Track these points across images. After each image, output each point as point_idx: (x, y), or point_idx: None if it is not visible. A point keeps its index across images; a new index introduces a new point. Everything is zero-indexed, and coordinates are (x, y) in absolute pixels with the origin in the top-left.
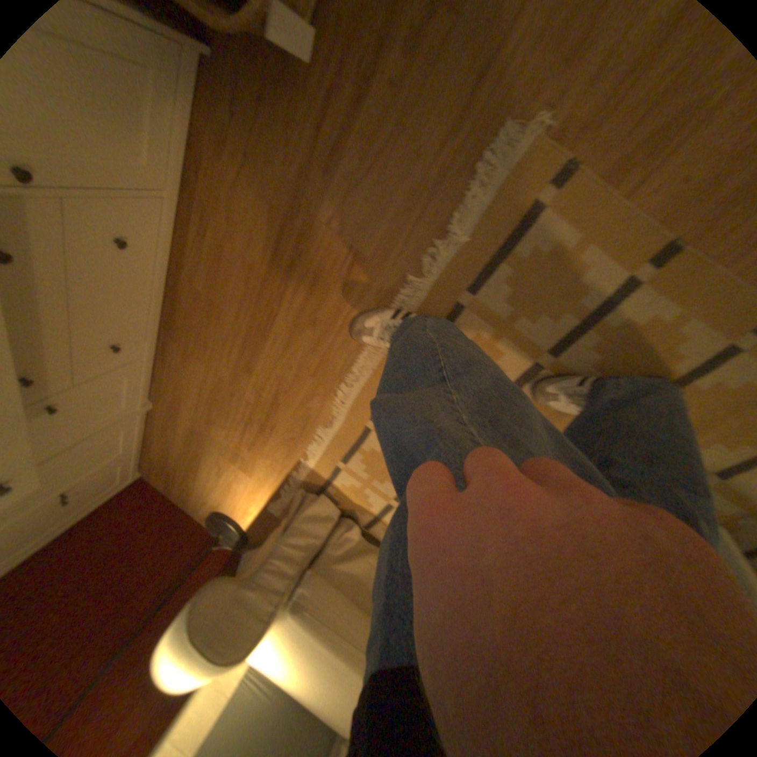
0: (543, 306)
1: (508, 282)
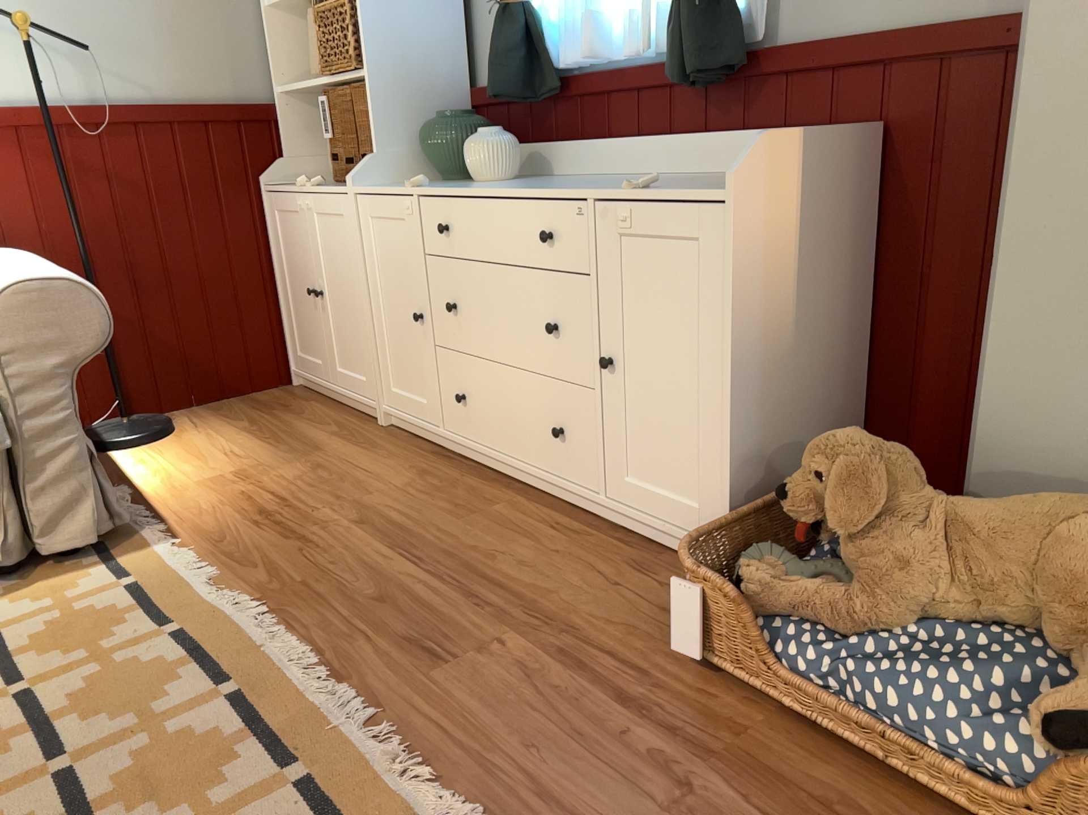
0: None
1: None
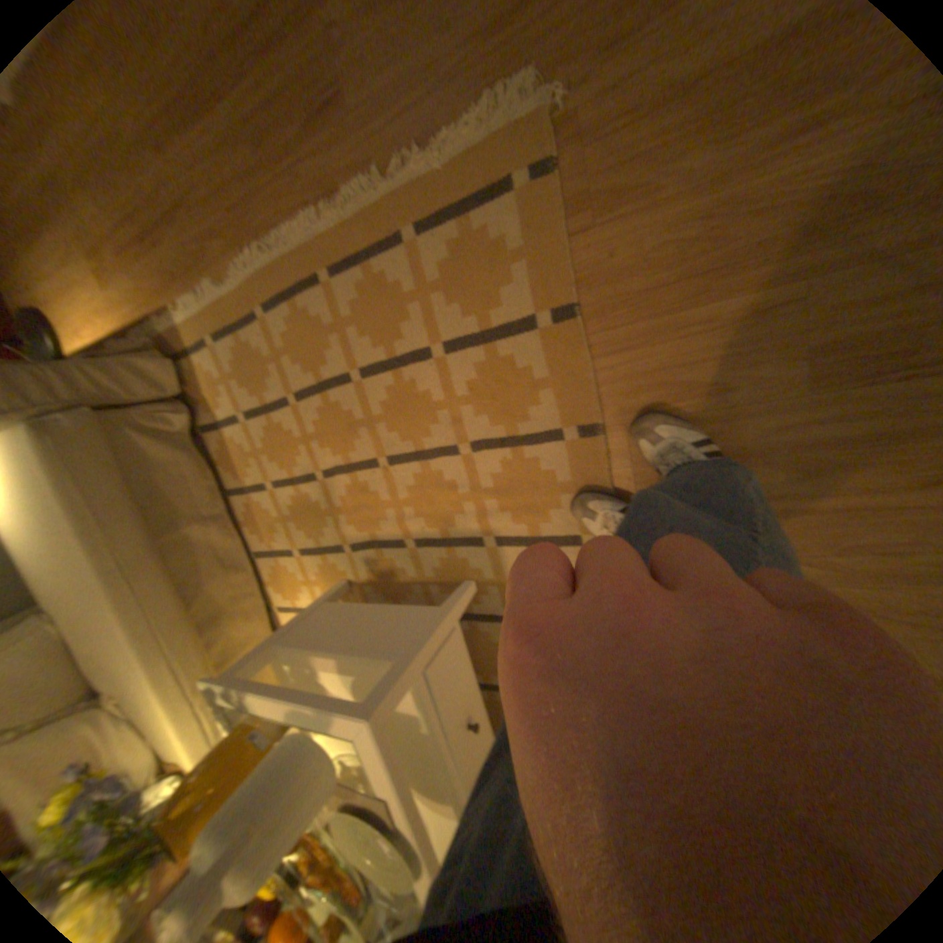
0: (460, 295)
1: (446, 247)
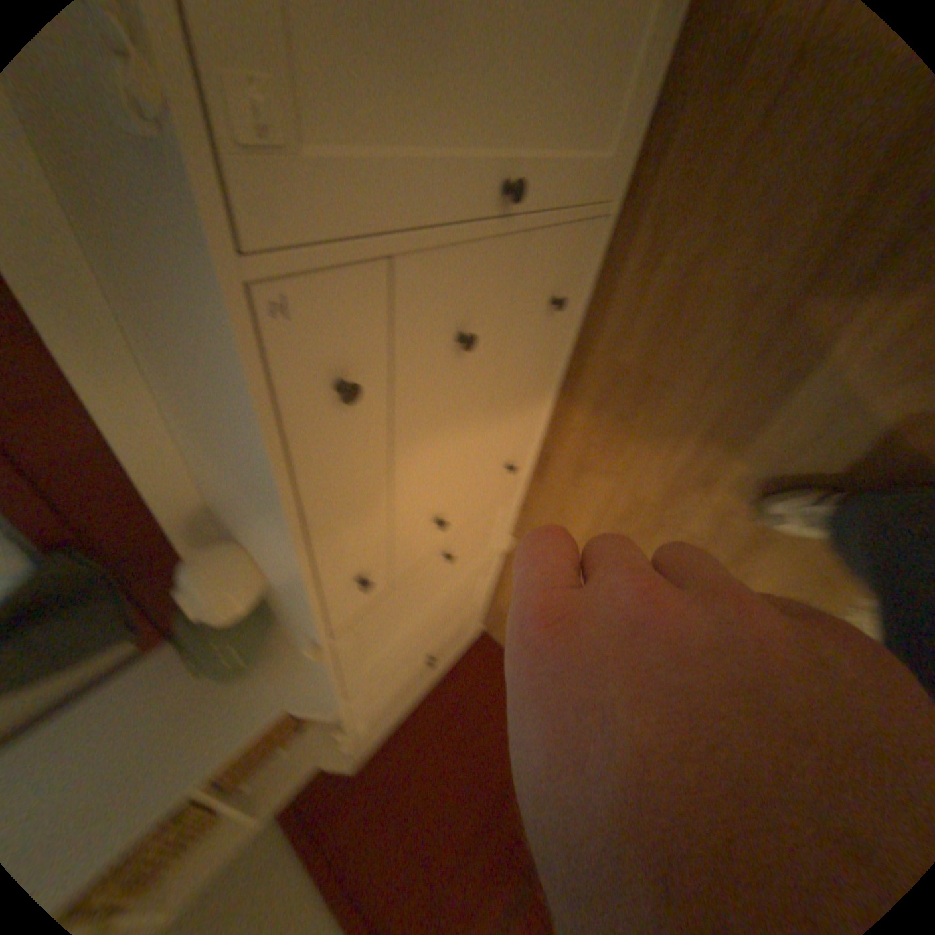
0: None
1: None
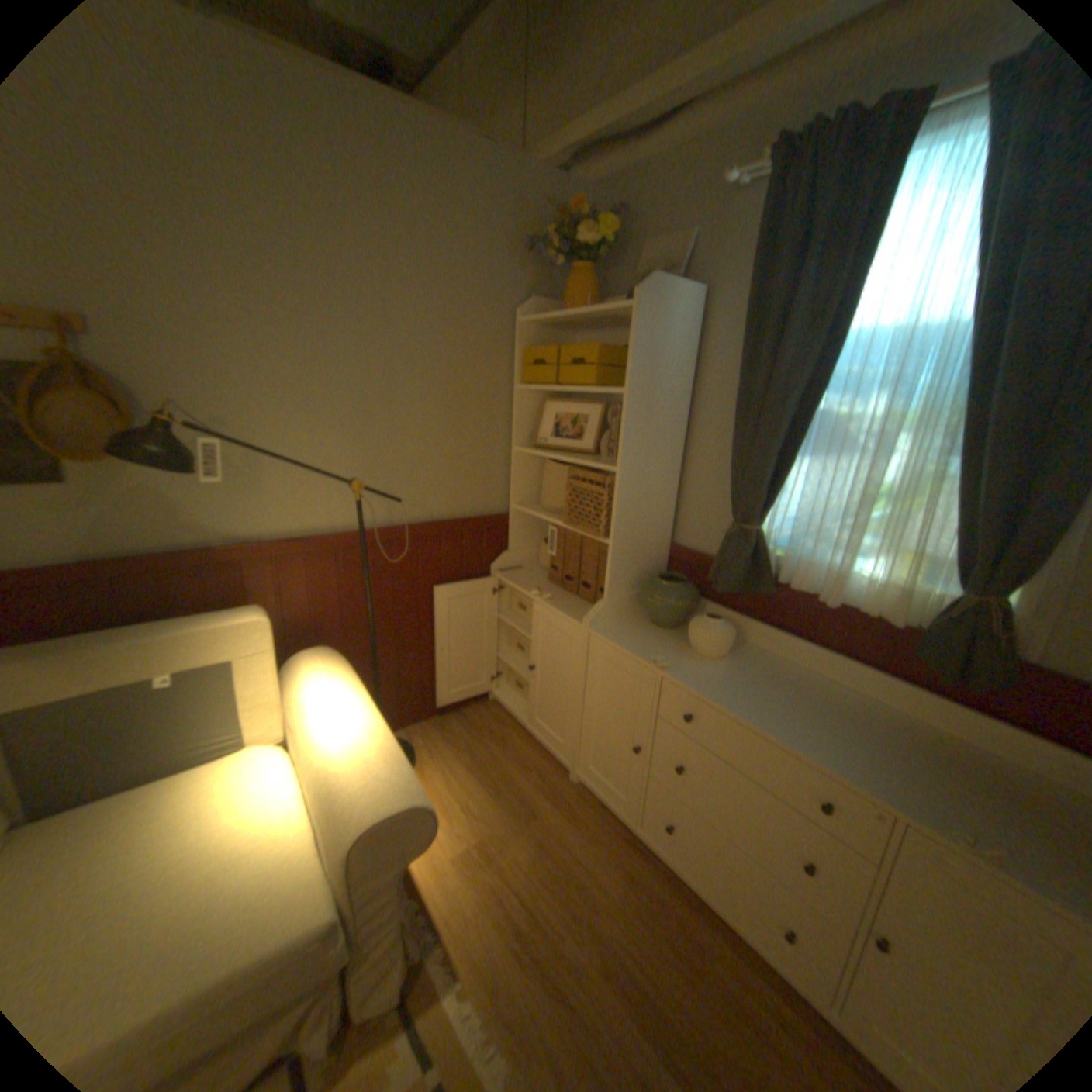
0: None
1: None
